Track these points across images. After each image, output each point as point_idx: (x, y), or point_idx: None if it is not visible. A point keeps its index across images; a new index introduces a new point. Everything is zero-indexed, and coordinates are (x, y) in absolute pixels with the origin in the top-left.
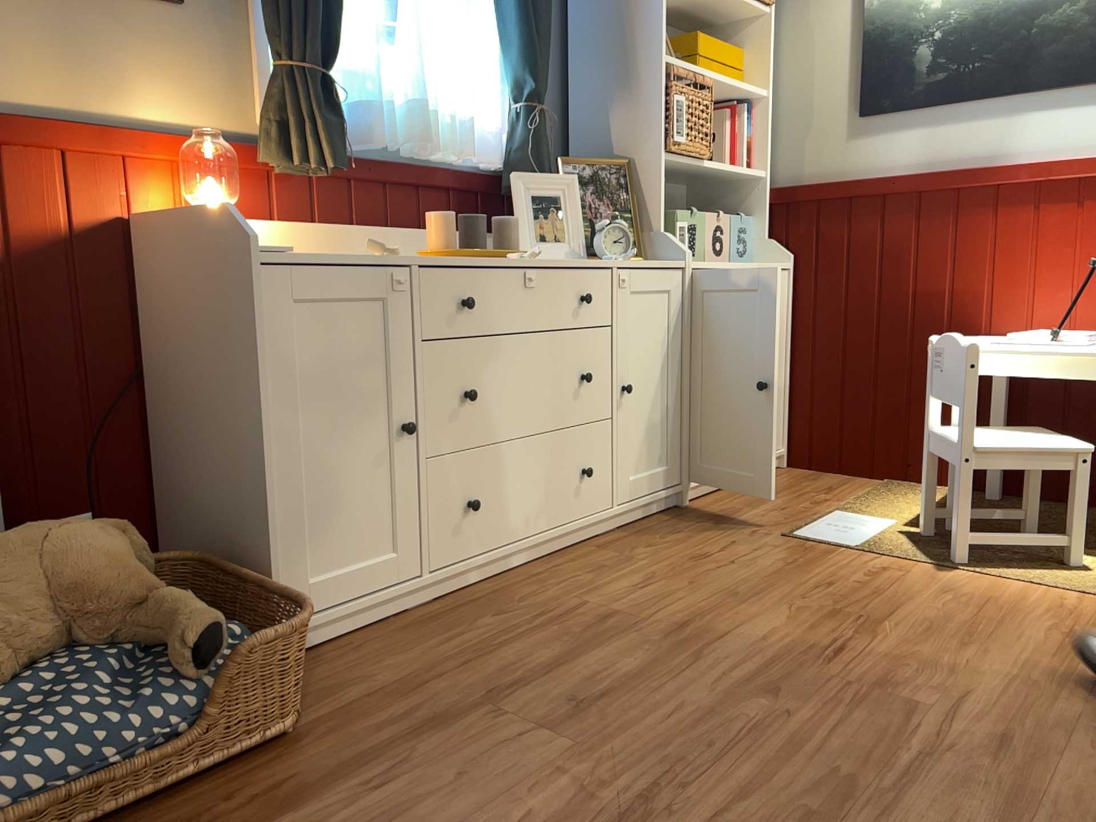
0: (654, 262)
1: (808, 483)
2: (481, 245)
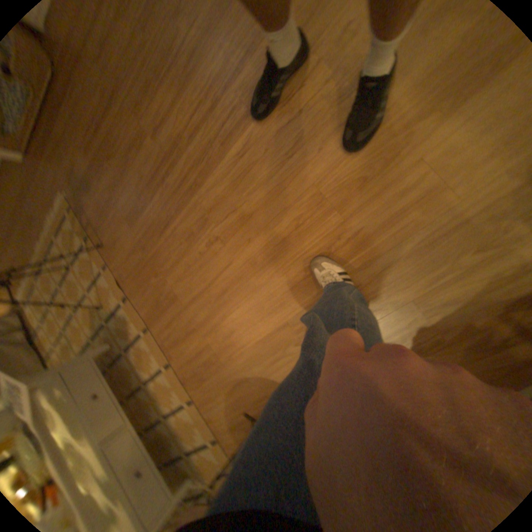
0: None
1: None
2: None
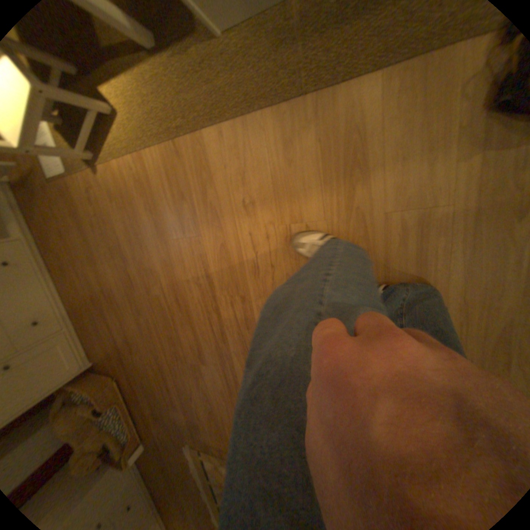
0: None
1: None
2: None
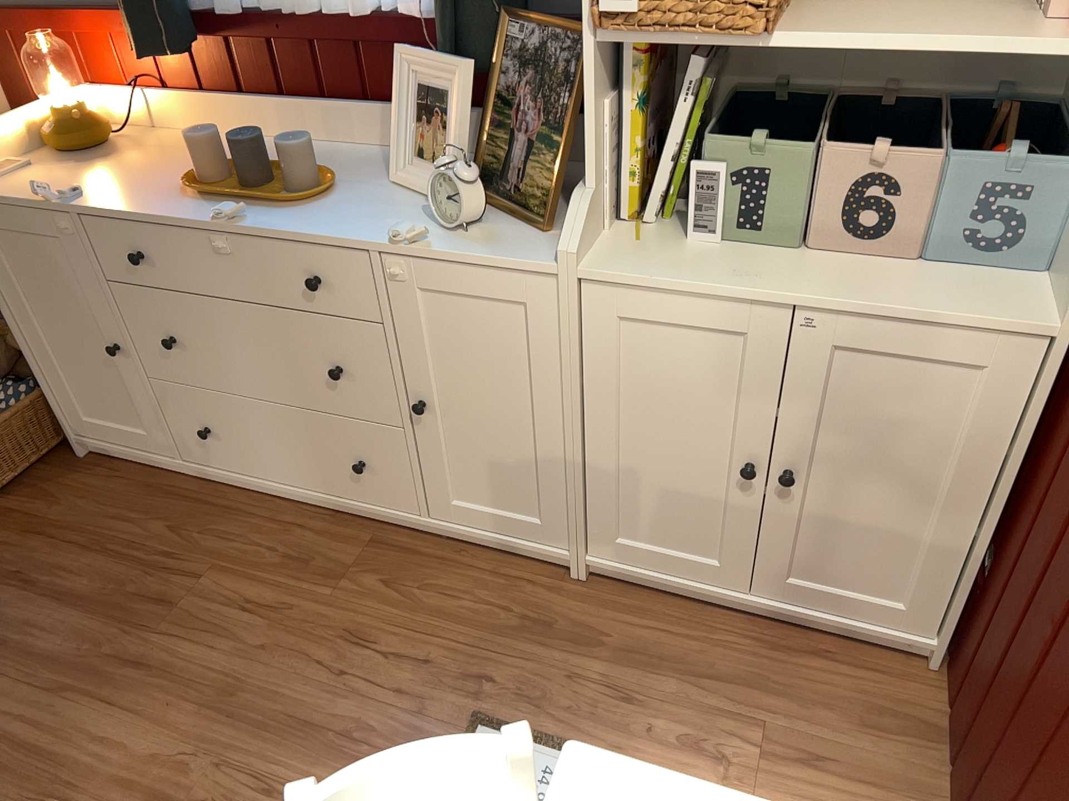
0: (526, 247)
1: (824, 714)
2: (255, 179)
